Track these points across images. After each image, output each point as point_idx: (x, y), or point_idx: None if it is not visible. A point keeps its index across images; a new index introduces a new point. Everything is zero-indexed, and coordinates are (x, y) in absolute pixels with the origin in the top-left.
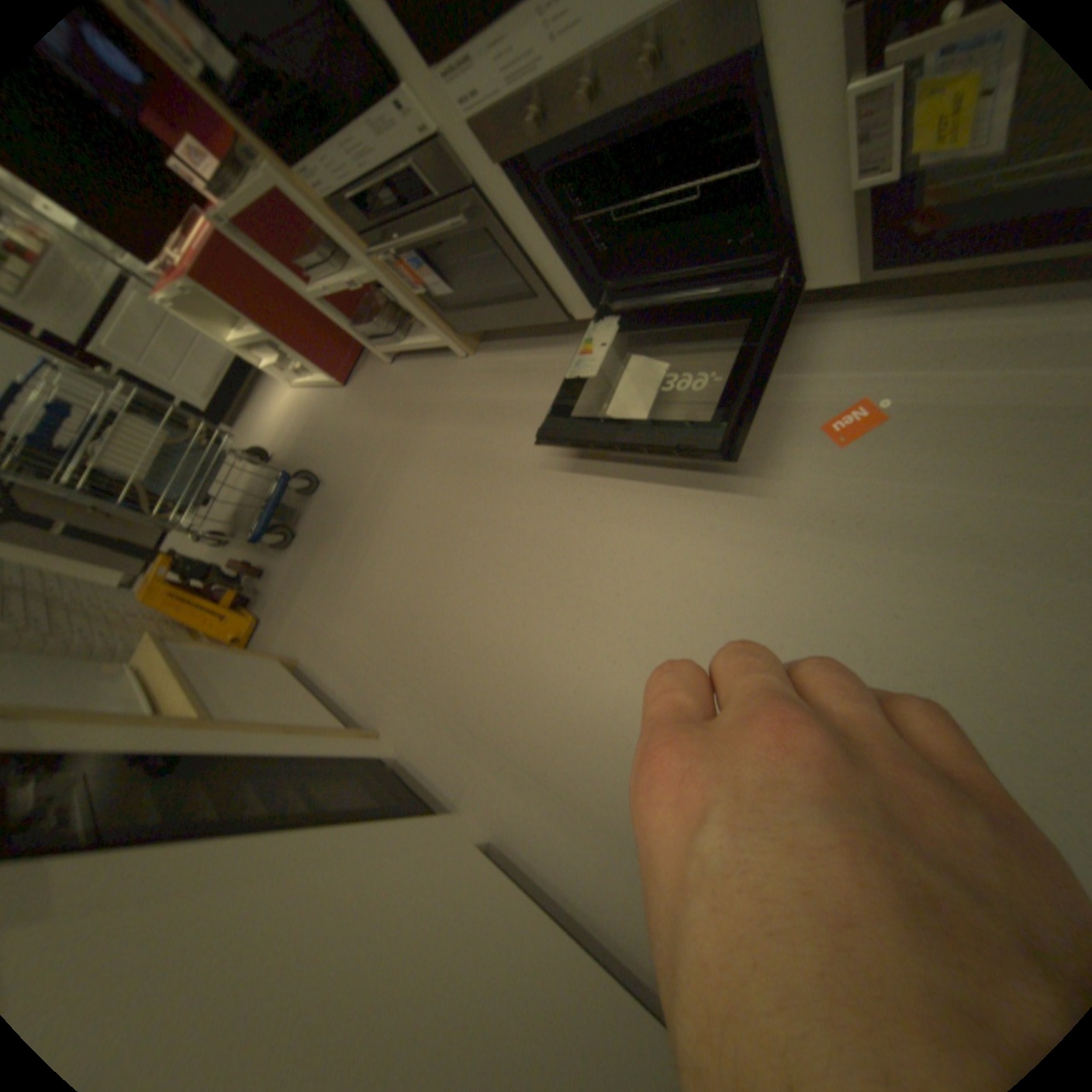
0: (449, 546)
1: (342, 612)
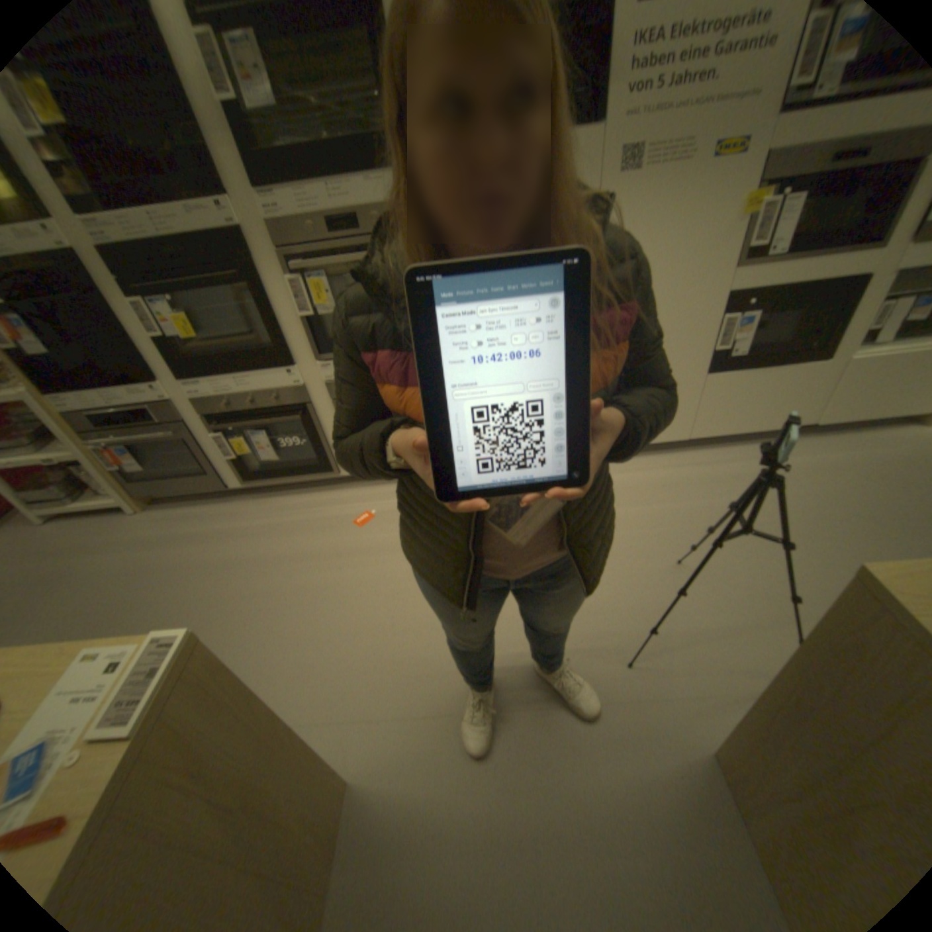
0: (111, 632)
1: None
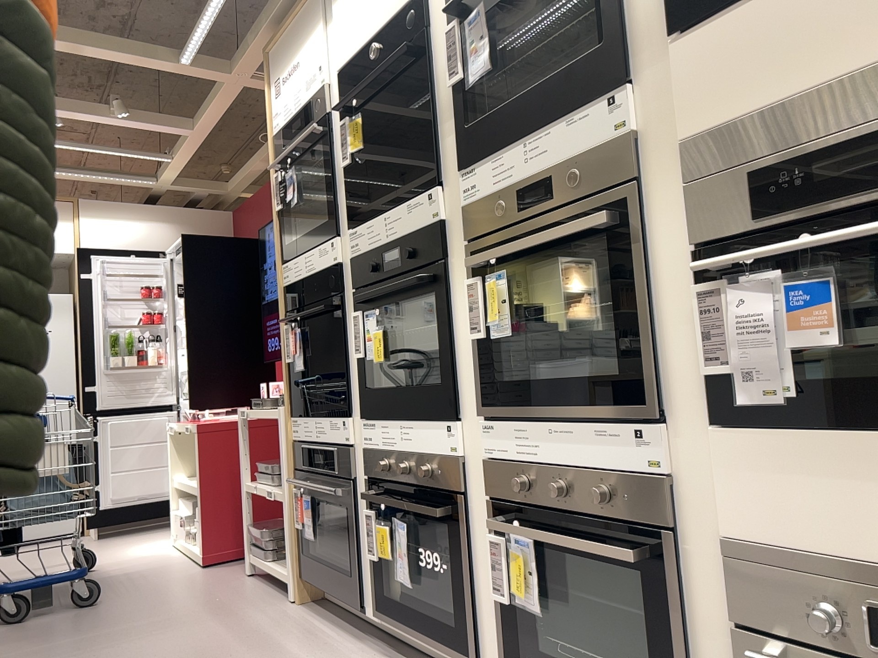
0: None
1: None
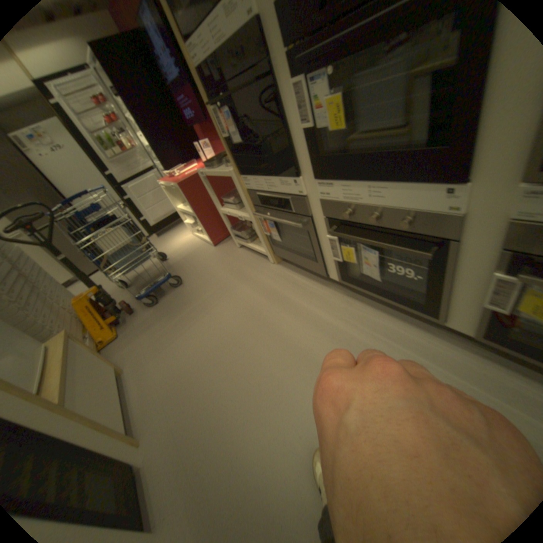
0: (224, 353)
1: (156, 358)
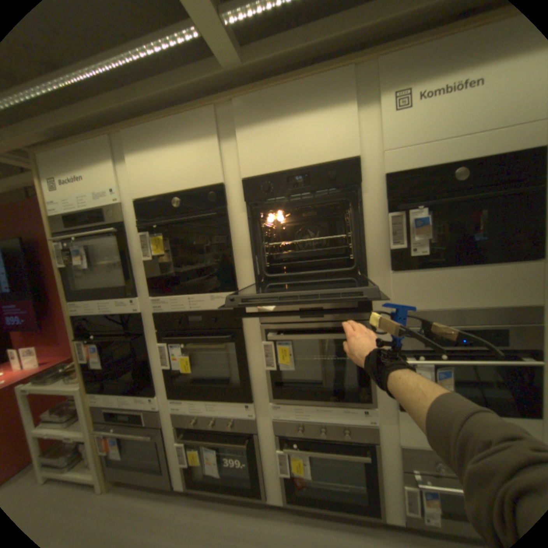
0: None
1: None
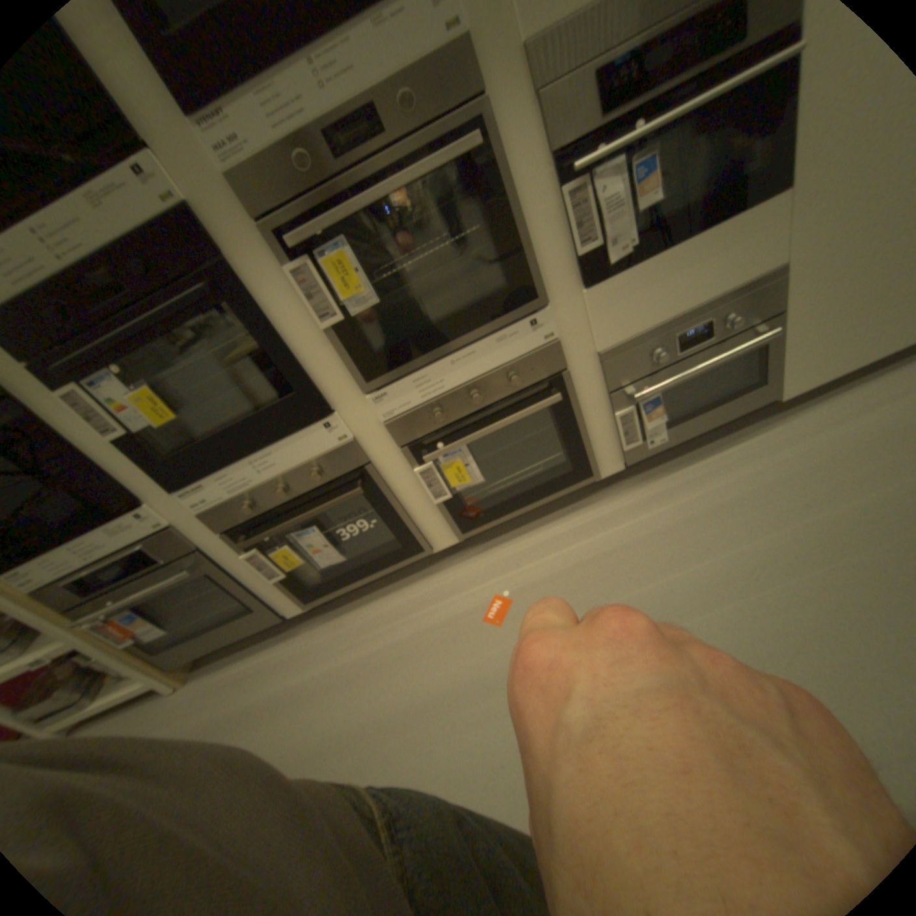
0: None
1: None
